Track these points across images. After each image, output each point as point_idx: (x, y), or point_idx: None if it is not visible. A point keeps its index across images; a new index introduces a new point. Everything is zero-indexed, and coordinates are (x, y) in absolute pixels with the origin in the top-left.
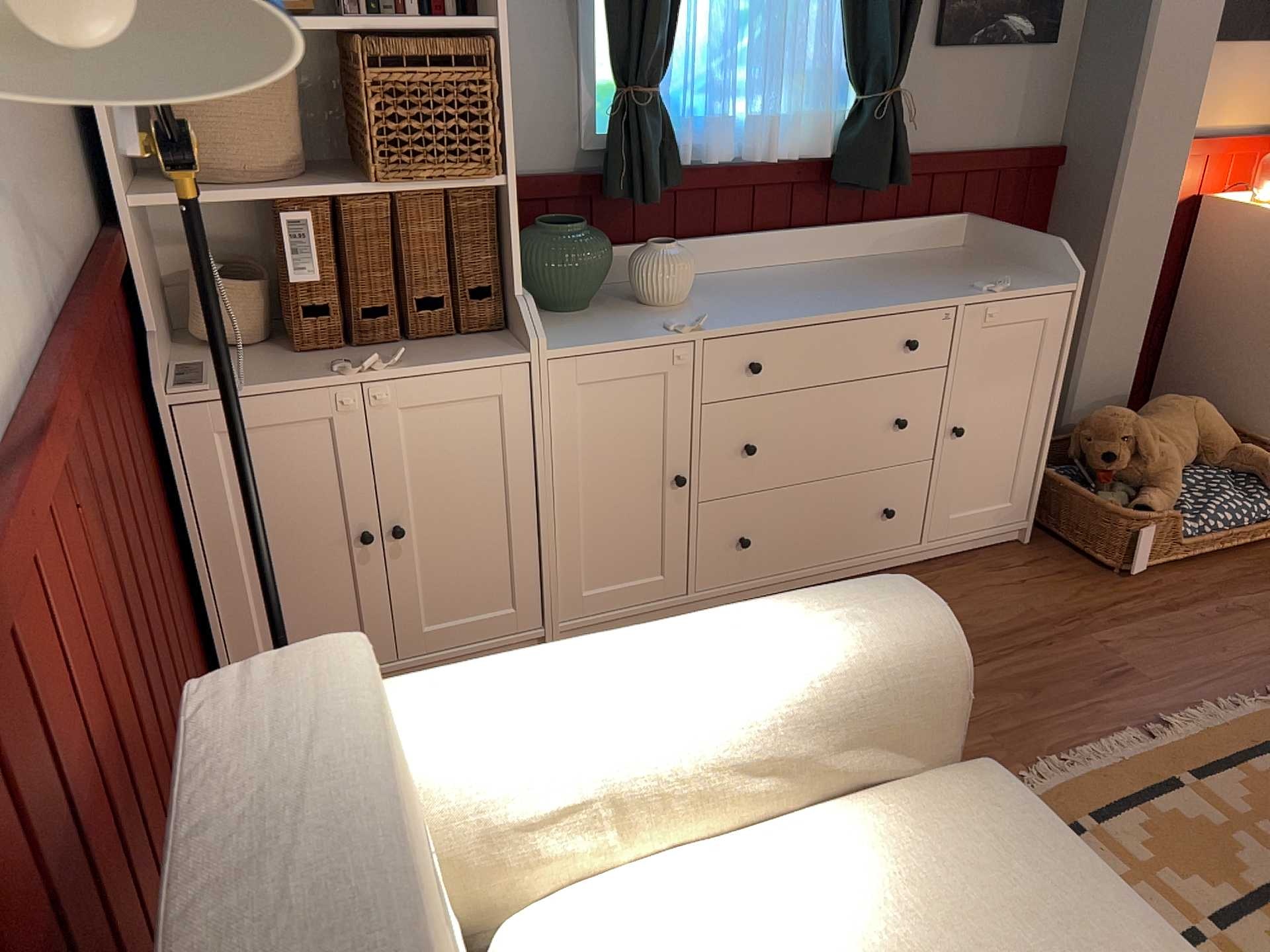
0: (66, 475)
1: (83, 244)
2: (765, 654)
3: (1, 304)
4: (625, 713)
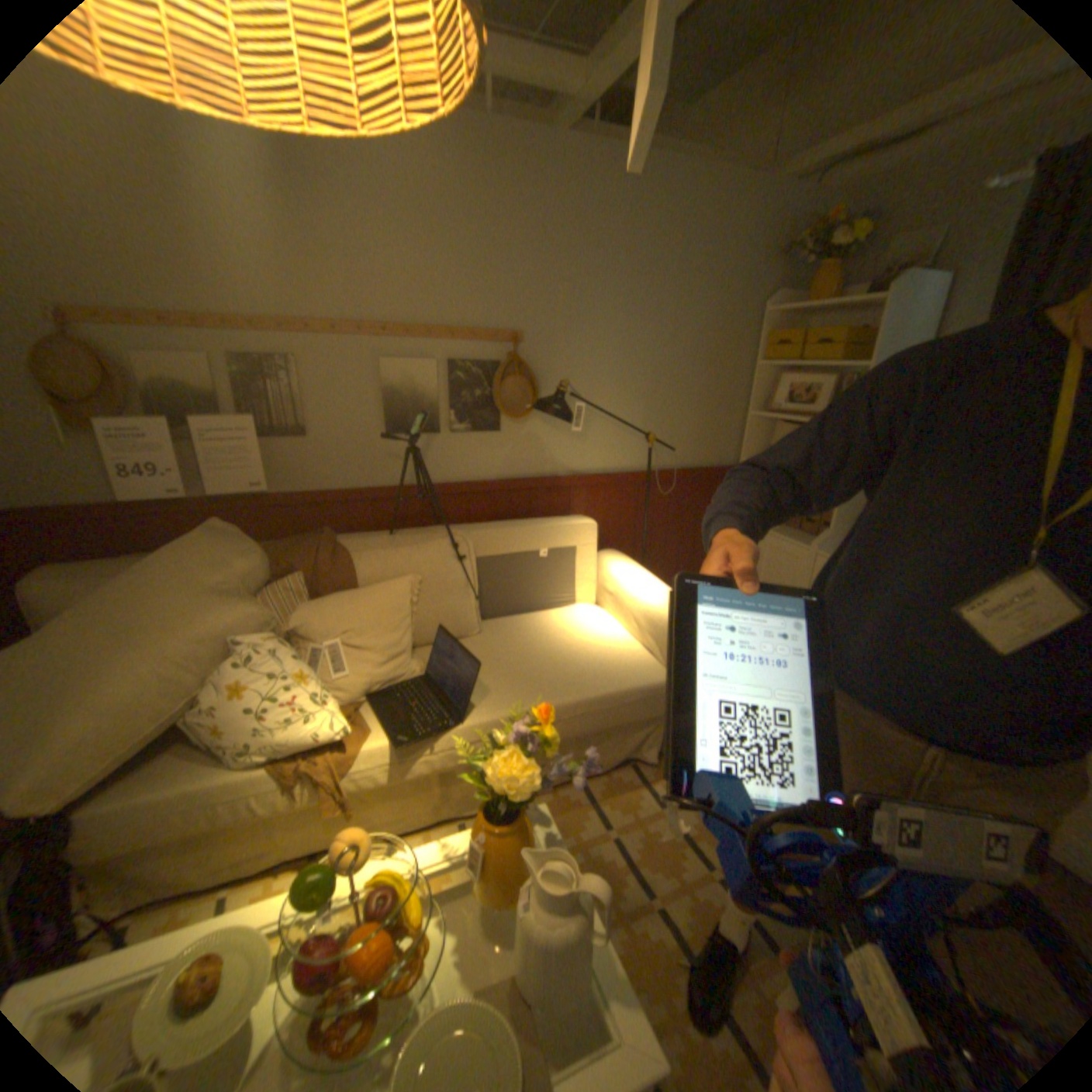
0: (630, 494)
1: (710, 463)
2: (662, 602)
3: (632, 459)
4: (632, 586)
